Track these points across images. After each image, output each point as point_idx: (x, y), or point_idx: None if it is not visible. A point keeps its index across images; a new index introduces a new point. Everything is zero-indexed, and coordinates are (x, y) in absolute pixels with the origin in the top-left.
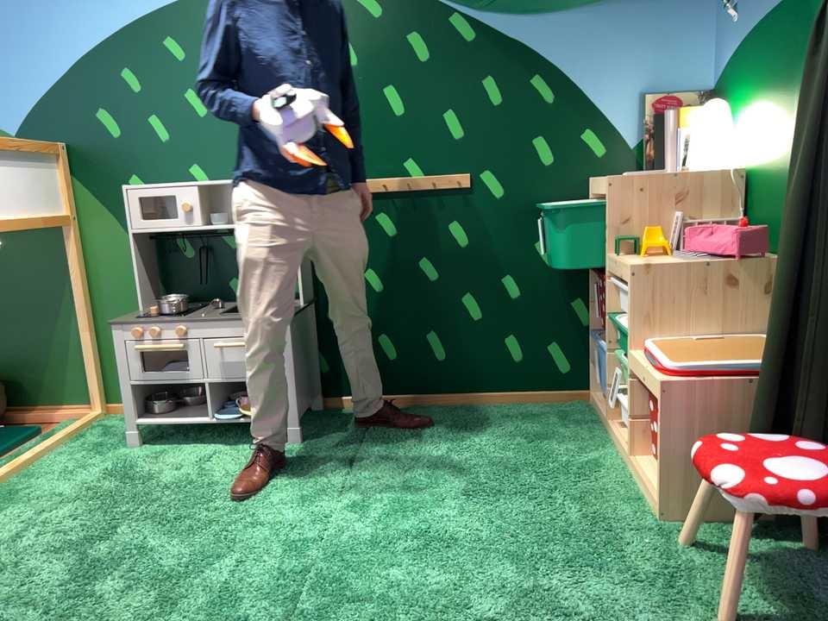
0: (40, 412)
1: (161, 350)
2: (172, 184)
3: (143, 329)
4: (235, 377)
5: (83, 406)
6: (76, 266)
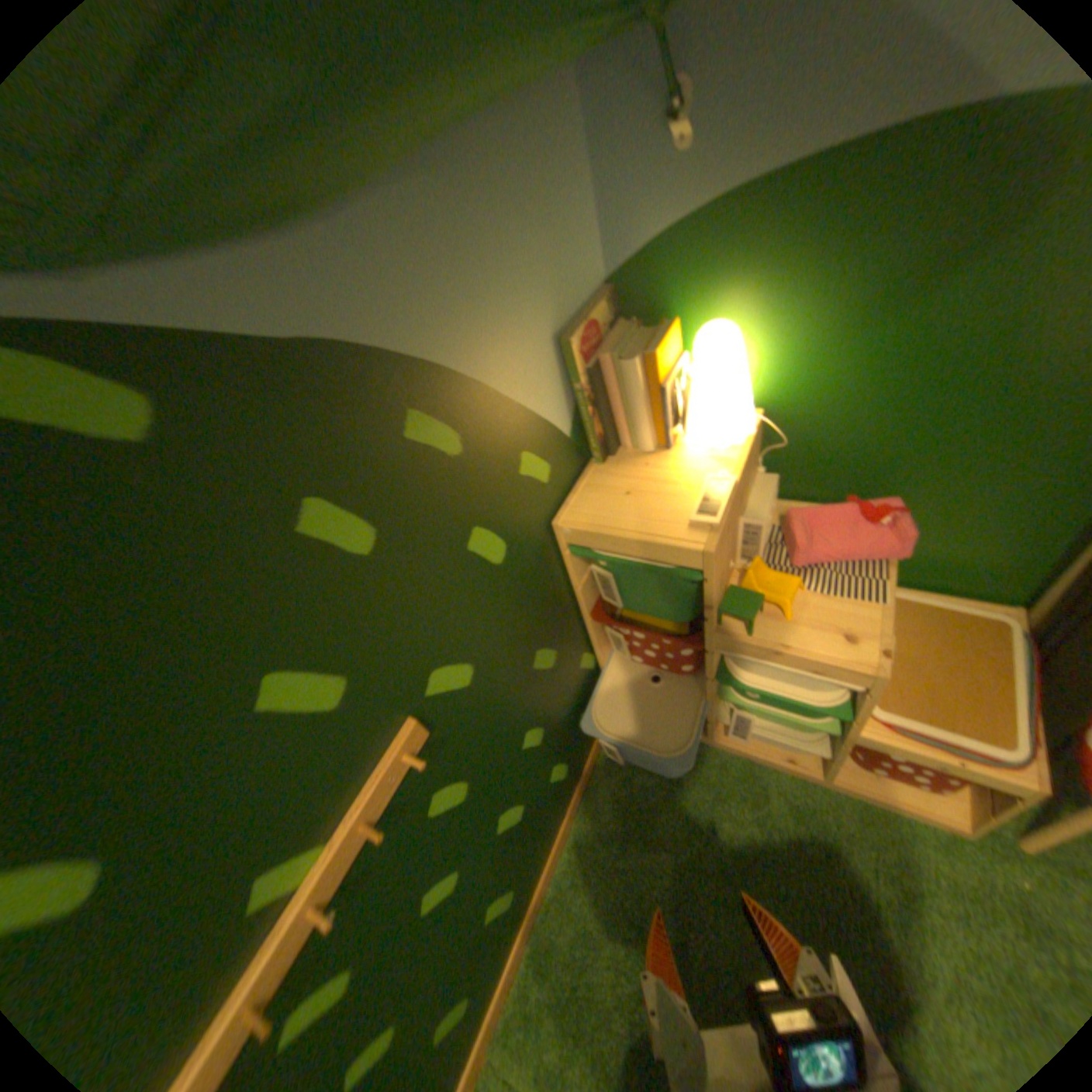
0: None
1: None
2: None
3: None
4: None
5: None
6: None
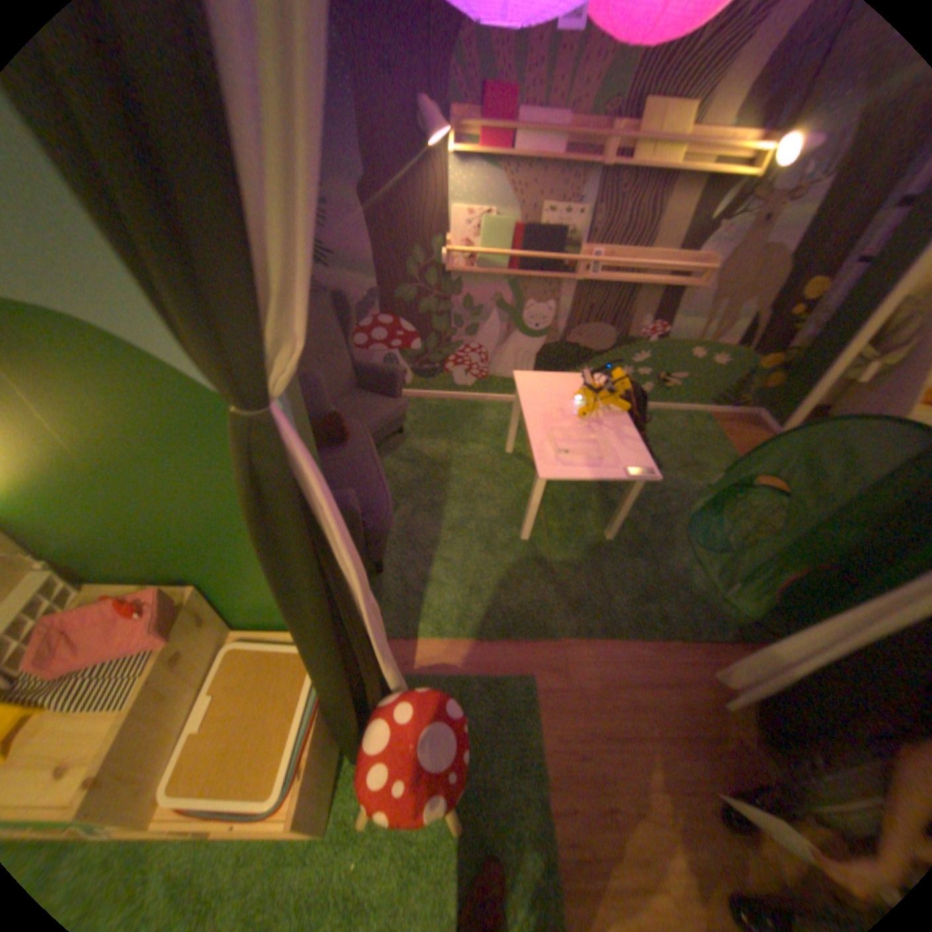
0: None
1: None
2: None
3: None
4: None
5: None
6: None
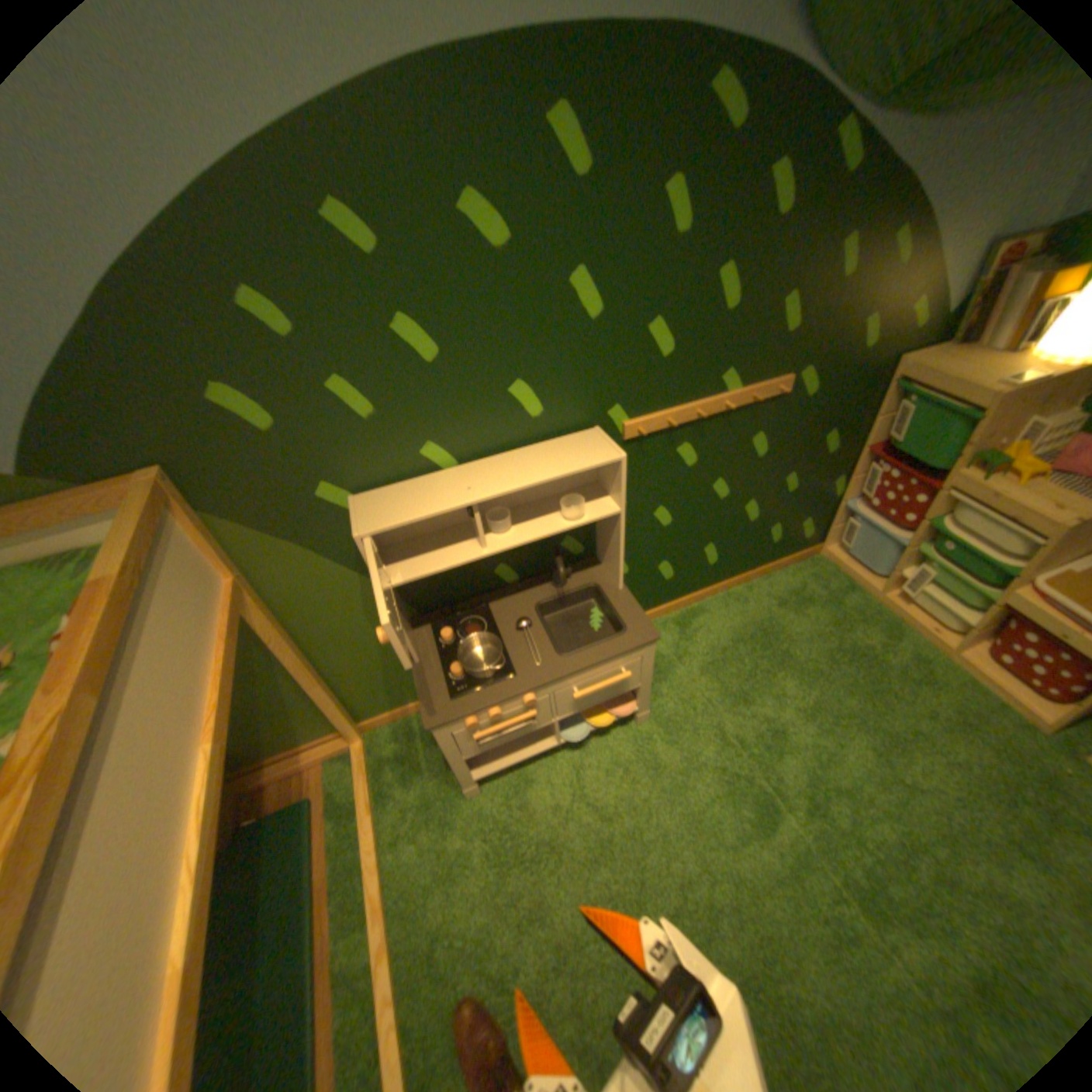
0: (278, 770)
1: (510, 727)
2: (426, 500)
3: (479, 715)
4: (590, 706)
5: (330, 741)
6: (273, 633)
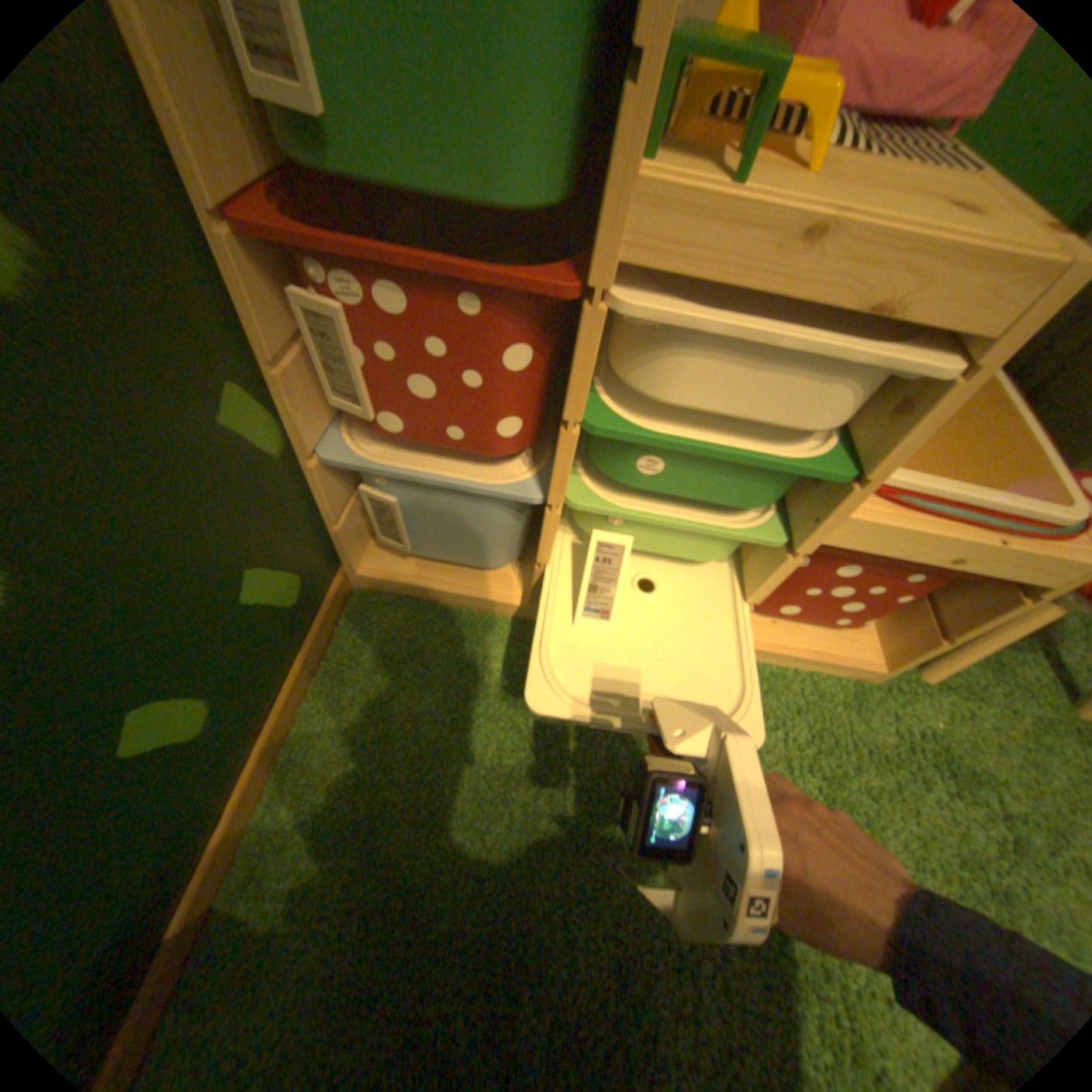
0: None
1: None
2: None
3: None
4: None
5: None
6: None
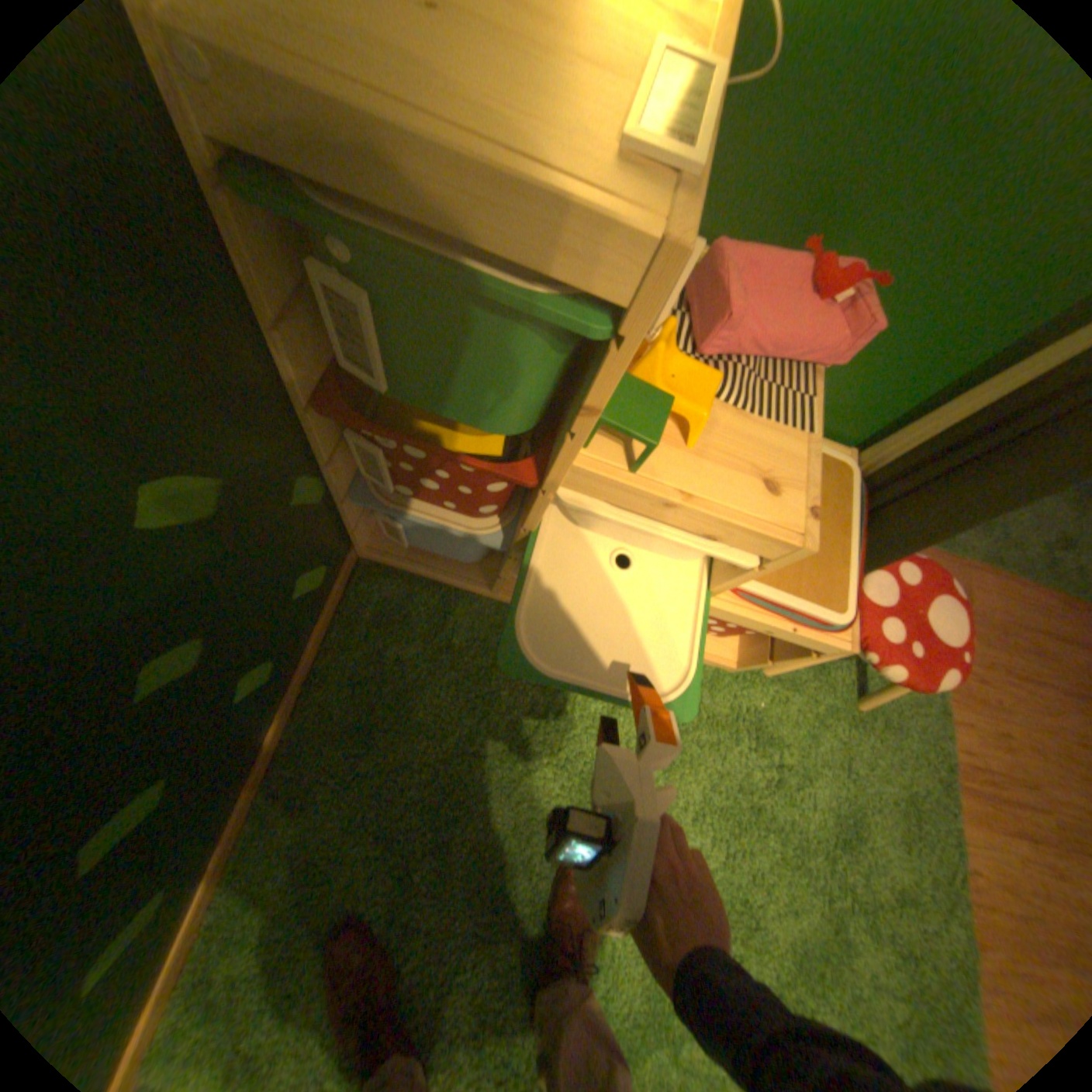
0: None
1: None
2: None
3: None
4: None
5: None
6: None
